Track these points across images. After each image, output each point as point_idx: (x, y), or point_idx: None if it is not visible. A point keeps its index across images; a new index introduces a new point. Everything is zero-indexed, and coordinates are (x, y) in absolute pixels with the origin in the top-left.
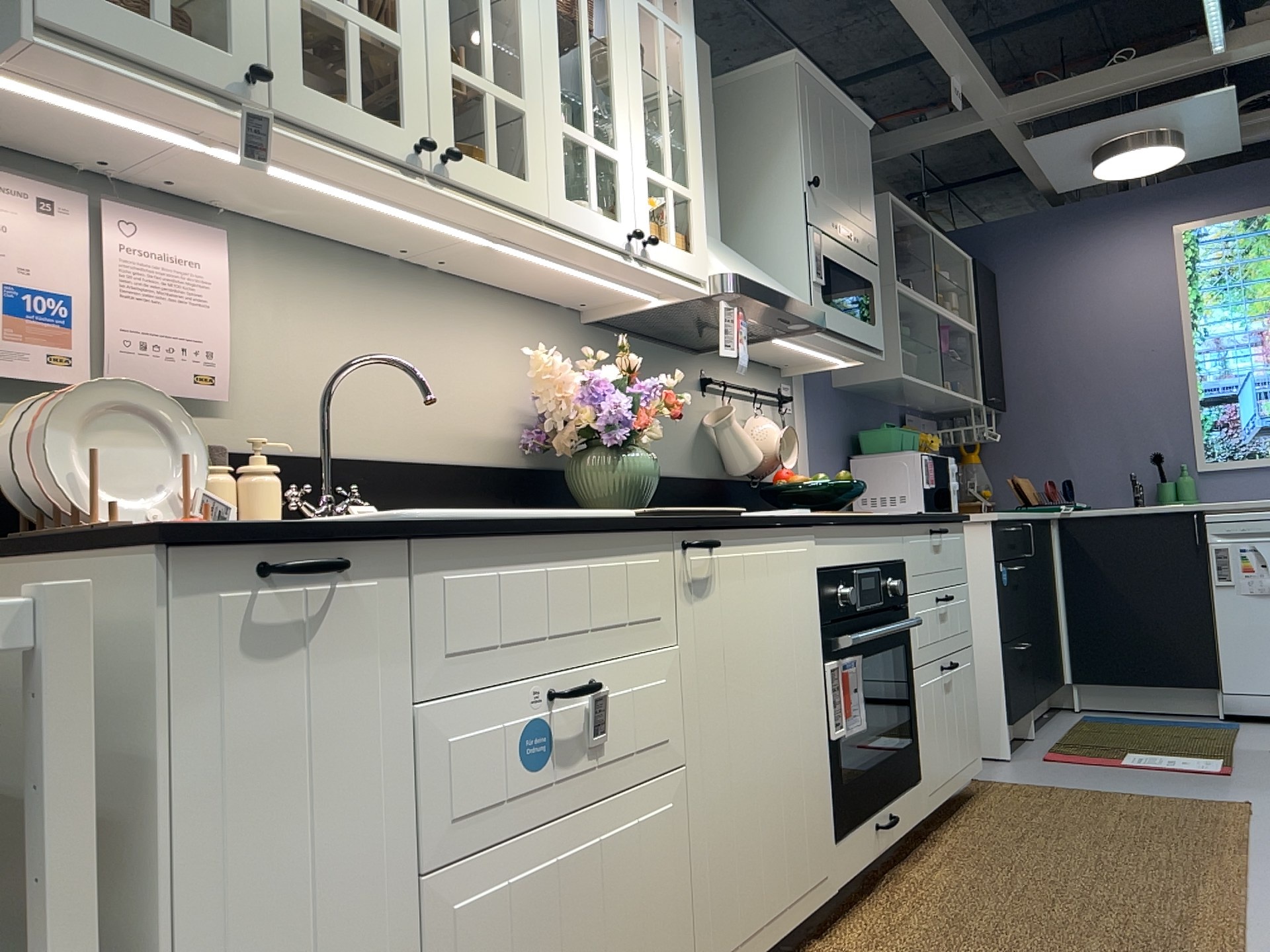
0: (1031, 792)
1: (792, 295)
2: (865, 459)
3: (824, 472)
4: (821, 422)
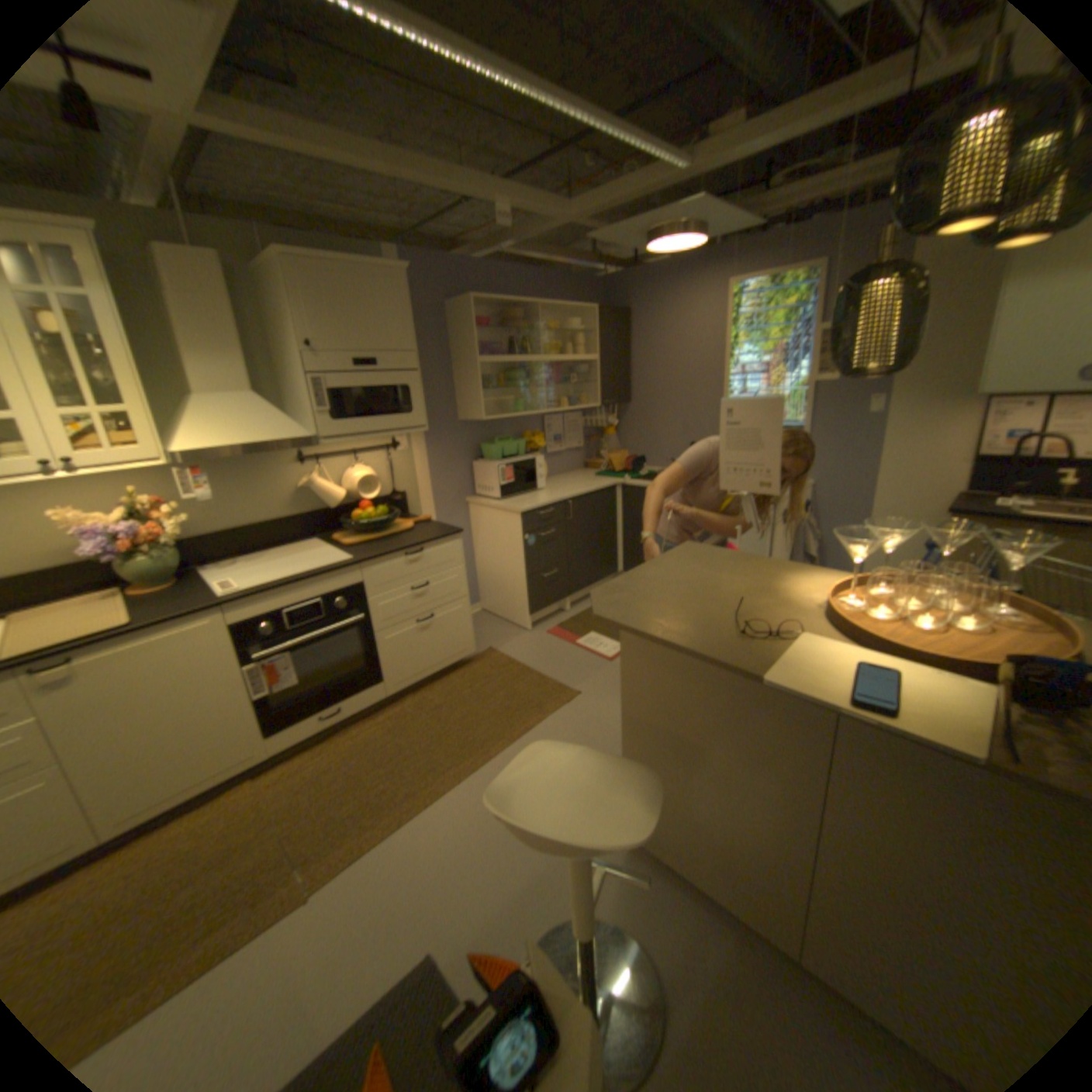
0: (498, 665)
1: (279, 433)
2: (481, 462)
3: (444, 475)
4: (440, 446)
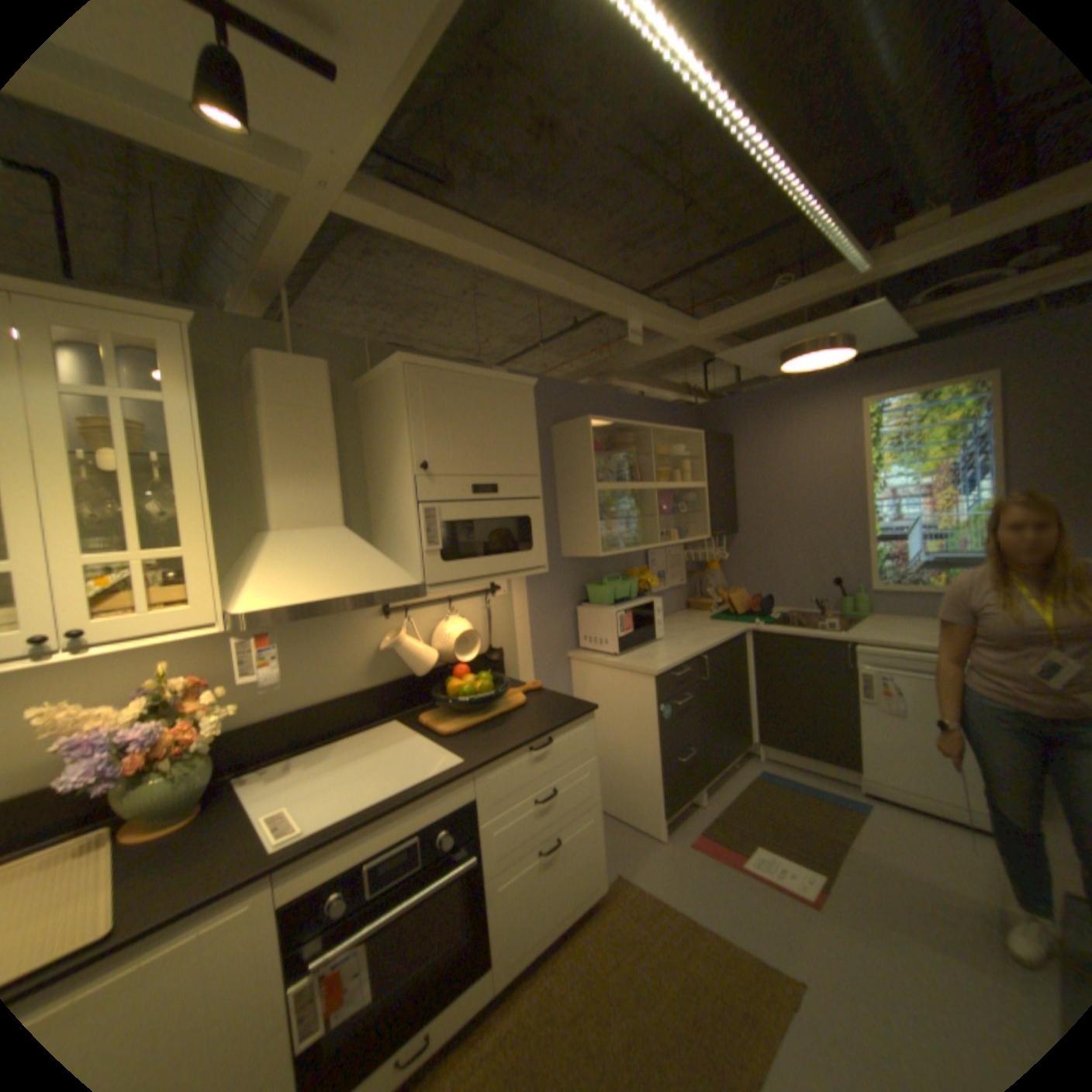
0: (642, 916)
1: (376, 581)
2: (585, 607)
3: (544, 625)
4: (541, 589)
